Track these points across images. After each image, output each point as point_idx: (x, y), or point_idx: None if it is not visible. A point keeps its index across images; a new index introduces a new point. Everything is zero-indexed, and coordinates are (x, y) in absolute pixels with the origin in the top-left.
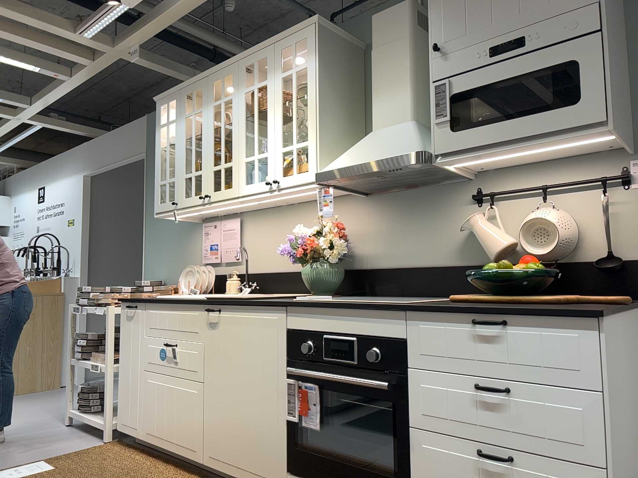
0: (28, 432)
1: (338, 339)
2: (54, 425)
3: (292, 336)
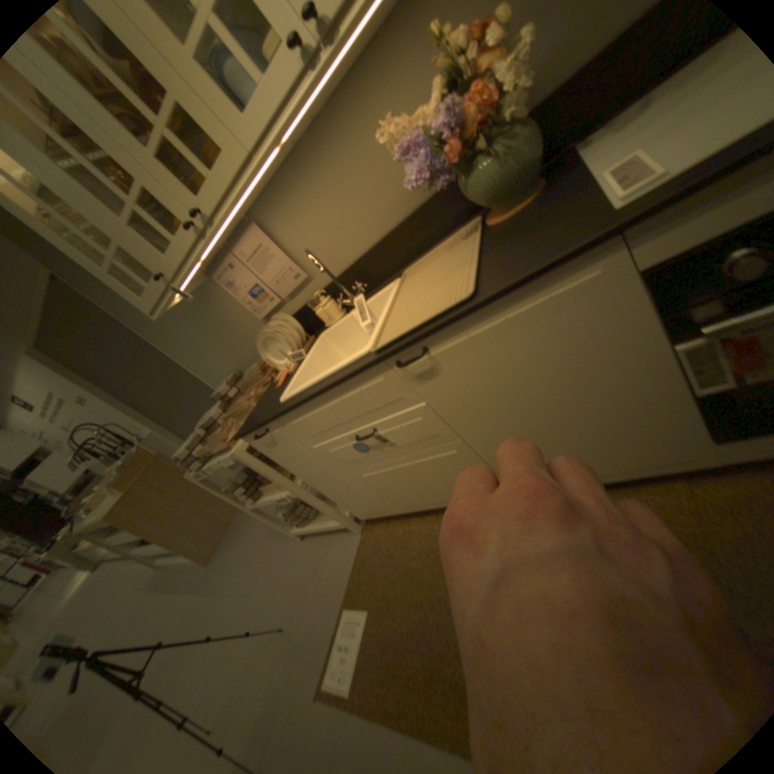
0: (282, 577)
1: None
2: (291, 549)
3: (668, 274)
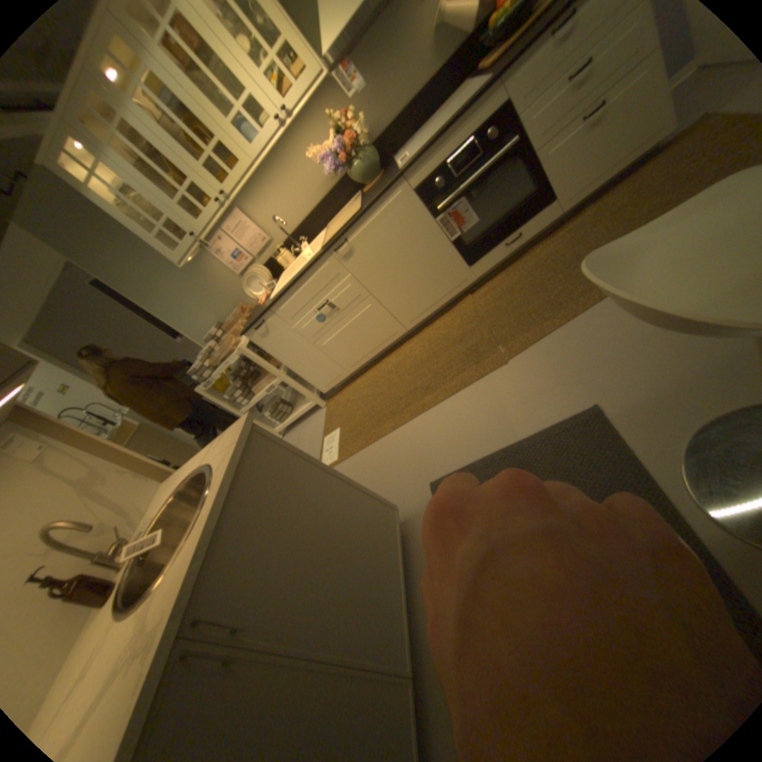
0: None
1: (458, 151)
2: None
3: (421, 188)
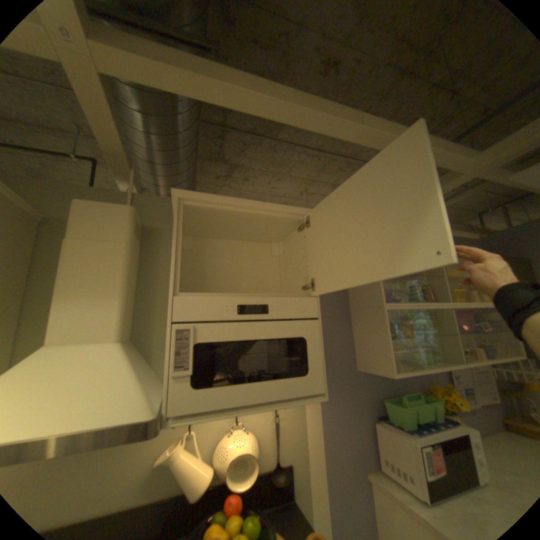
0: None
1: None
2: None
3: None
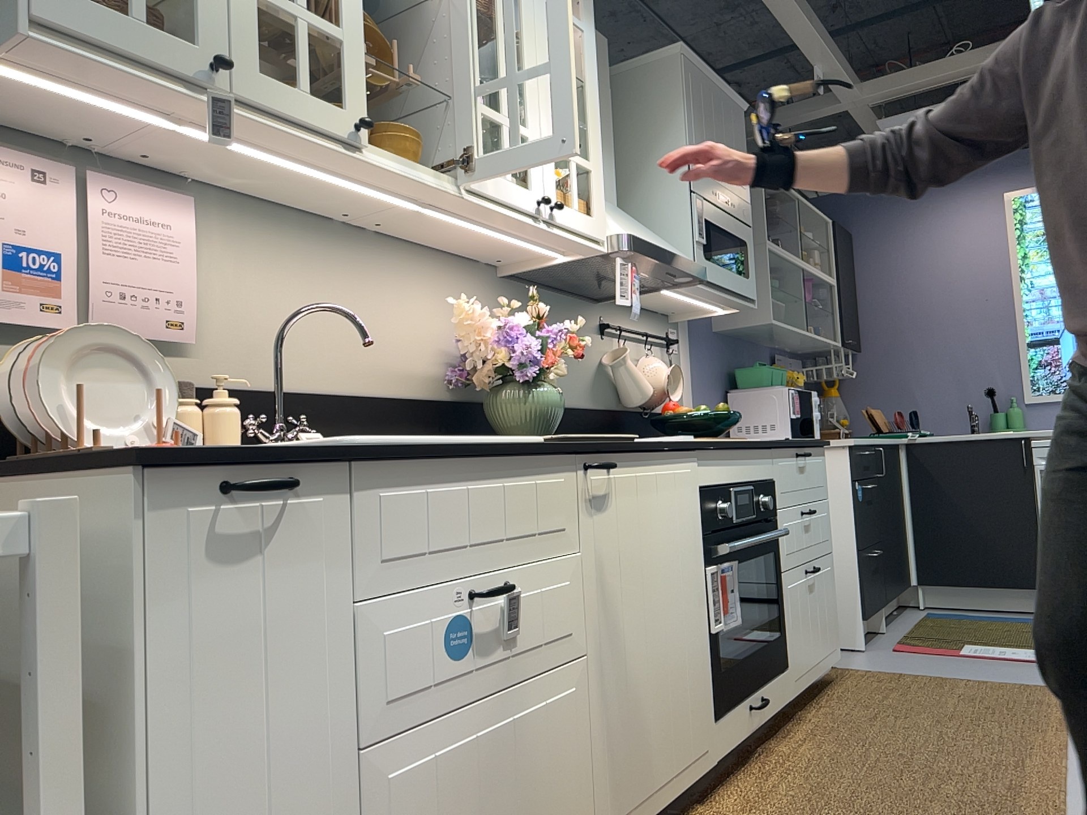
0: None
1: (739, 490)
2: None
3: (707, 496)
